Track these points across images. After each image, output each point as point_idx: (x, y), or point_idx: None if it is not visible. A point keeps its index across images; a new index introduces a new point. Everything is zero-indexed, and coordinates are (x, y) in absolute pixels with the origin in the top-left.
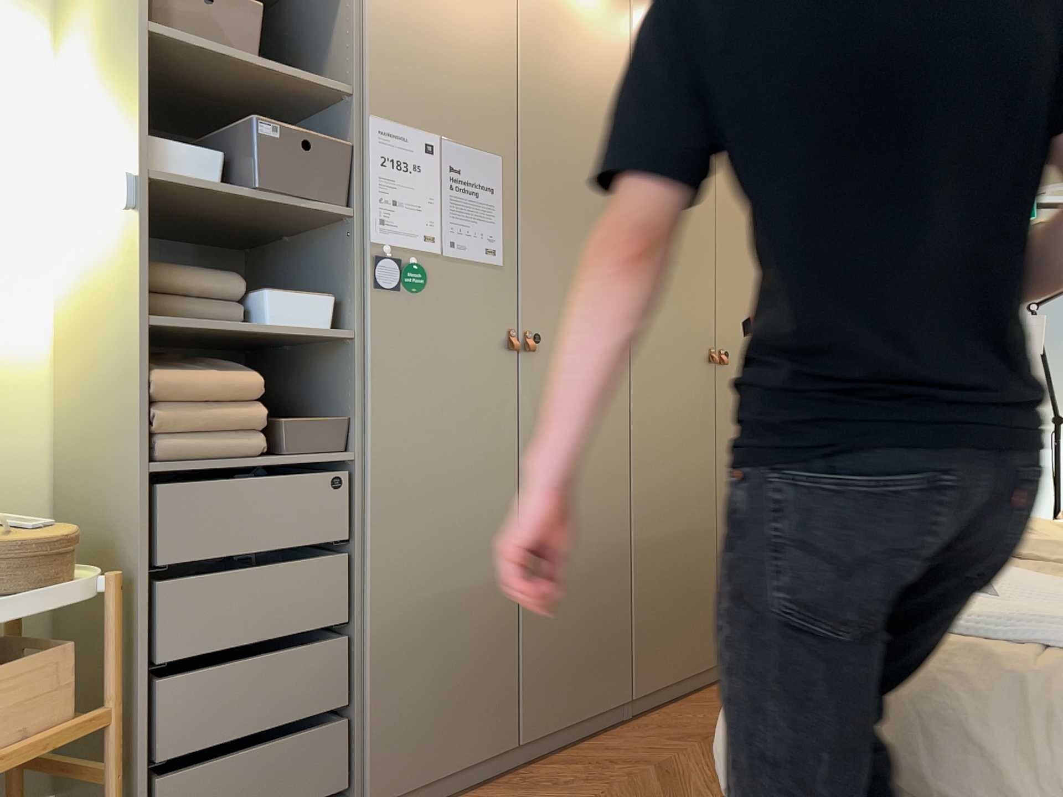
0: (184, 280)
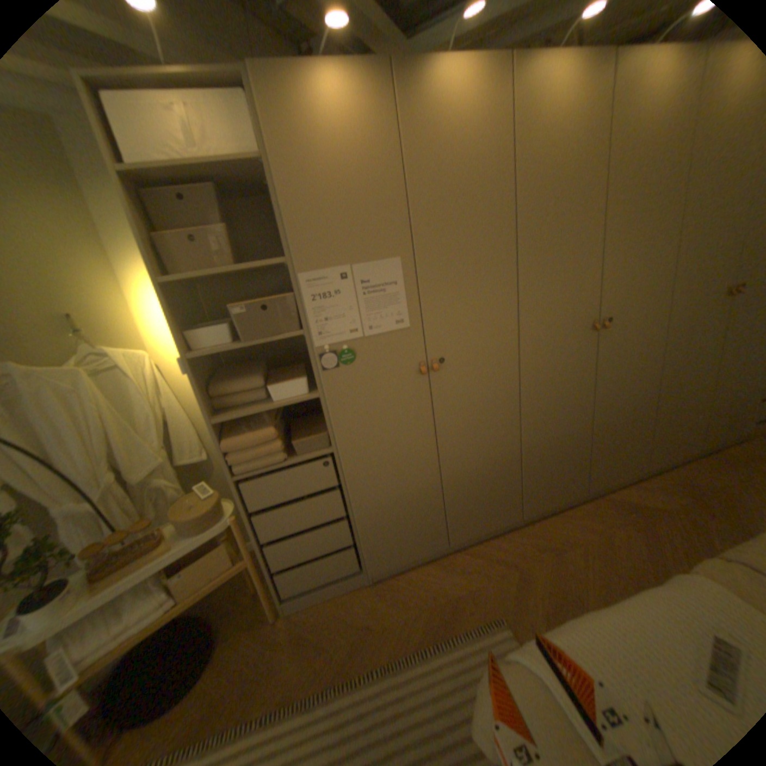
0: (232, 388)
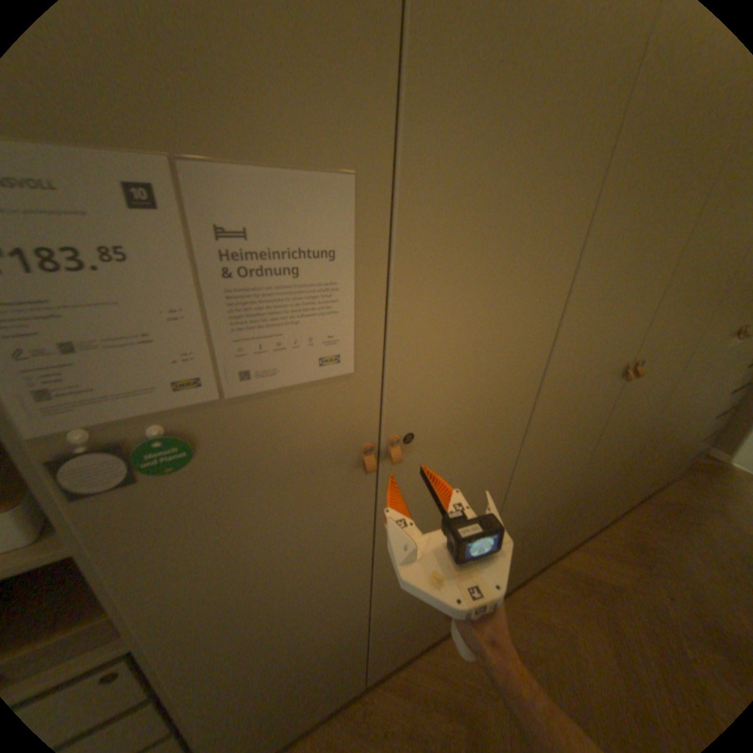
0: None
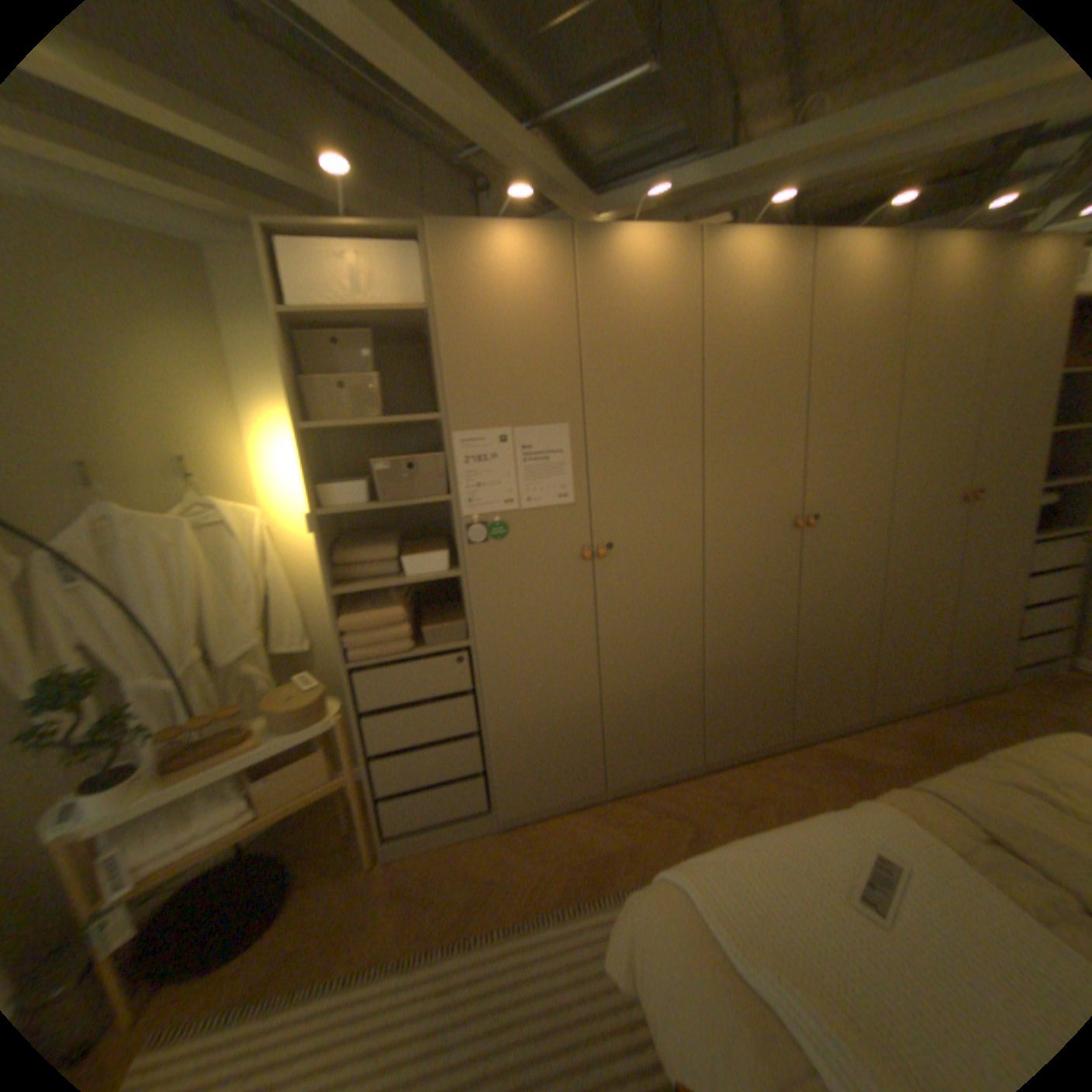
0: (361, 557)
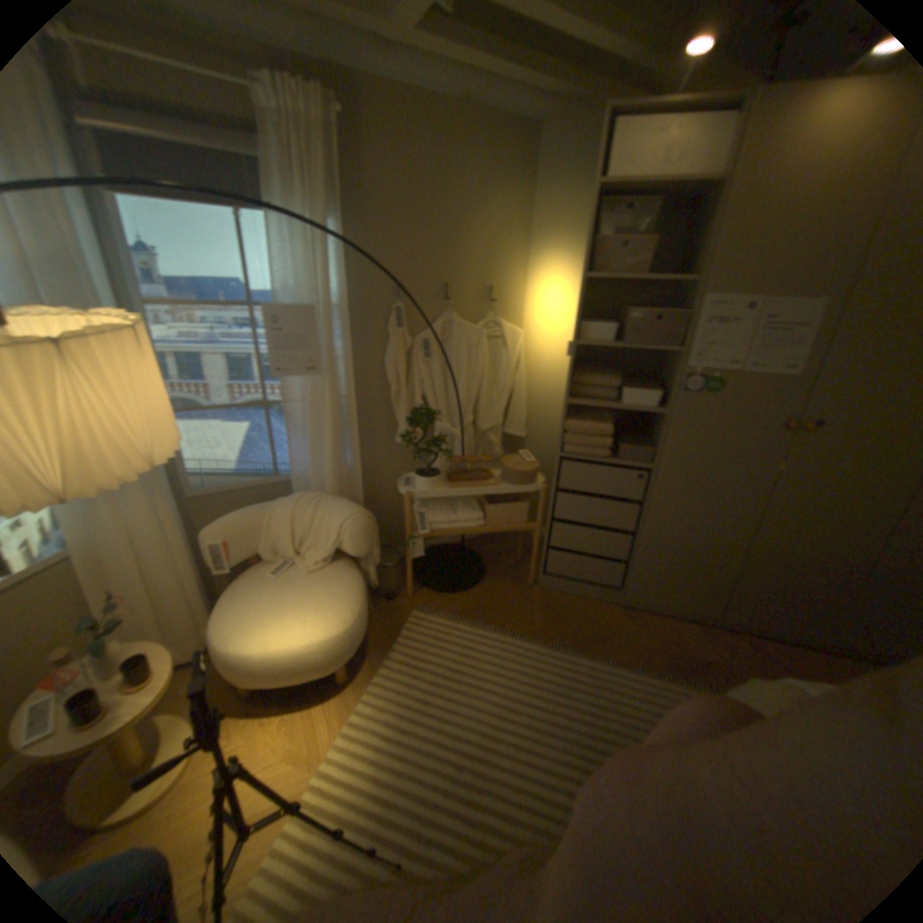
0: (593, 381)
